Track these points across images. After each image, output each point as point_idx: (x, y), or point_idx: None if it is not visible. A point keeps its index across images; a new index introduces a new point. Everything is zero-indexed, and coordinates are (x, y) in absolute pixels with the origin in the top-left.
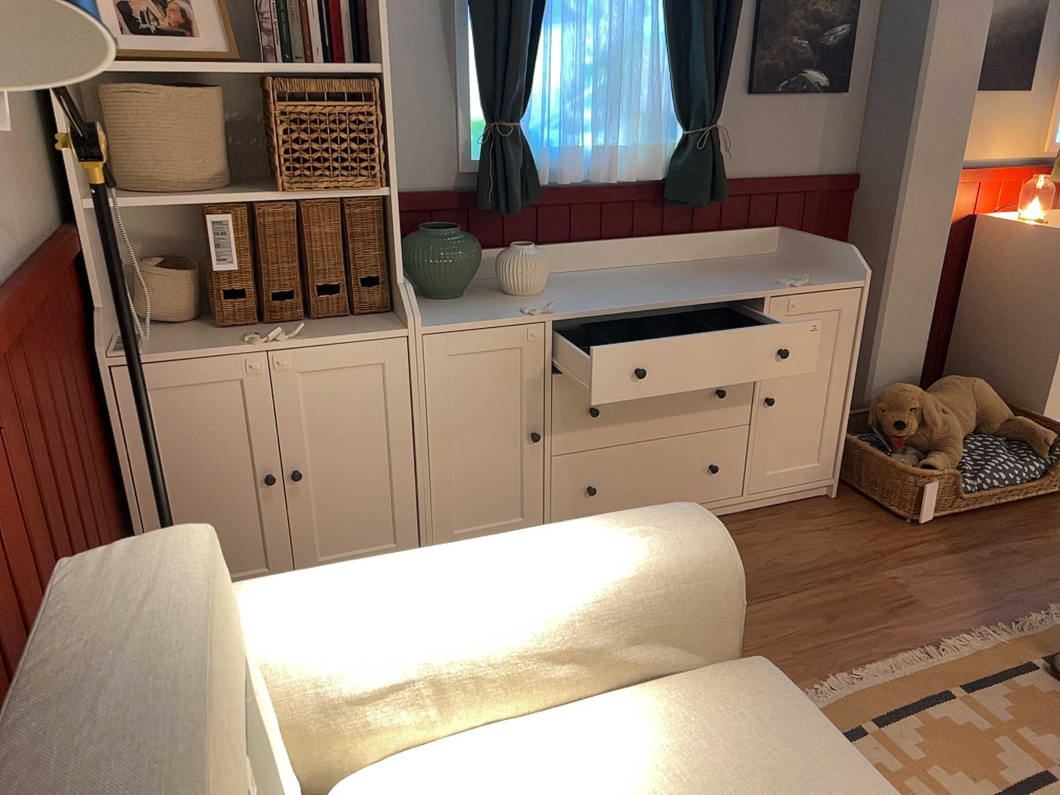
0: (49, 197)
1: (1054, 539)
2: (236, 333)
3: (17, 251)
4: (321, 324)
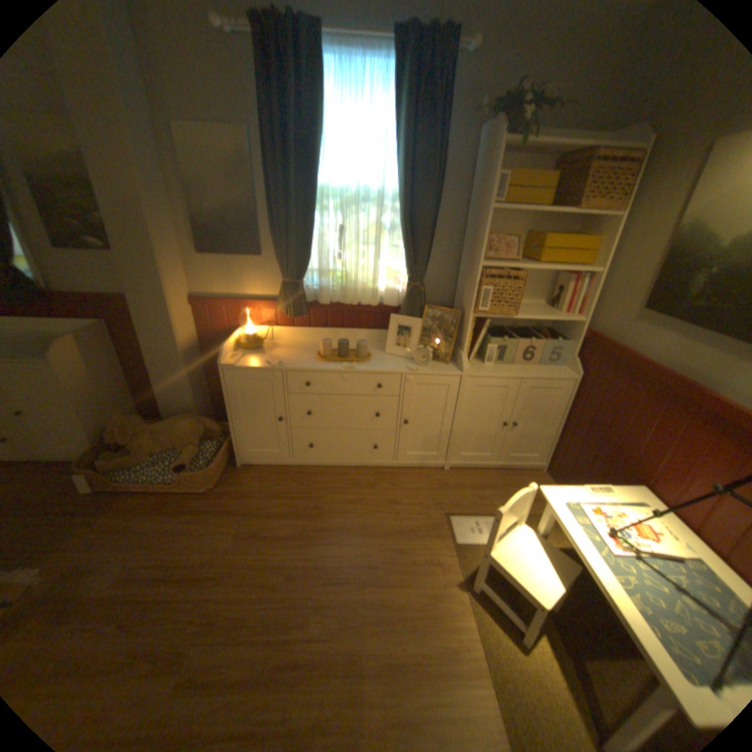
0: None
1: (130, 523)
2: None
3: None
4: None
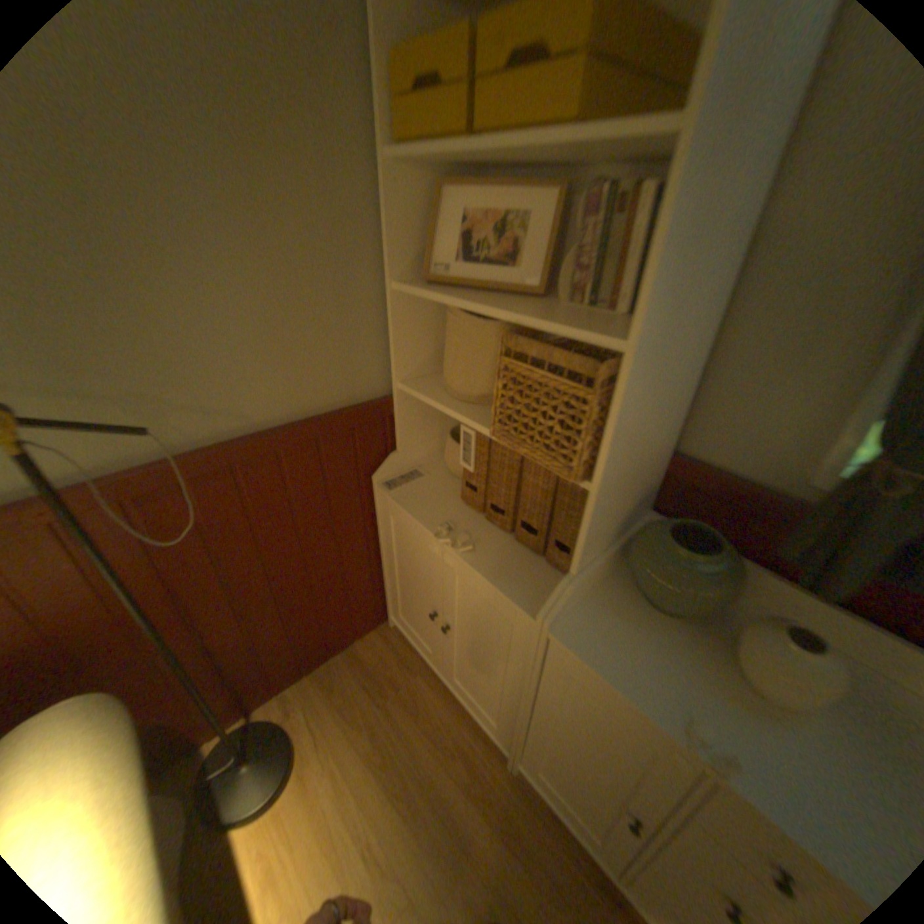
0: (374, 374)
1: None
2: (462, 512)
3: (253, 423)
4: (514, 549)
